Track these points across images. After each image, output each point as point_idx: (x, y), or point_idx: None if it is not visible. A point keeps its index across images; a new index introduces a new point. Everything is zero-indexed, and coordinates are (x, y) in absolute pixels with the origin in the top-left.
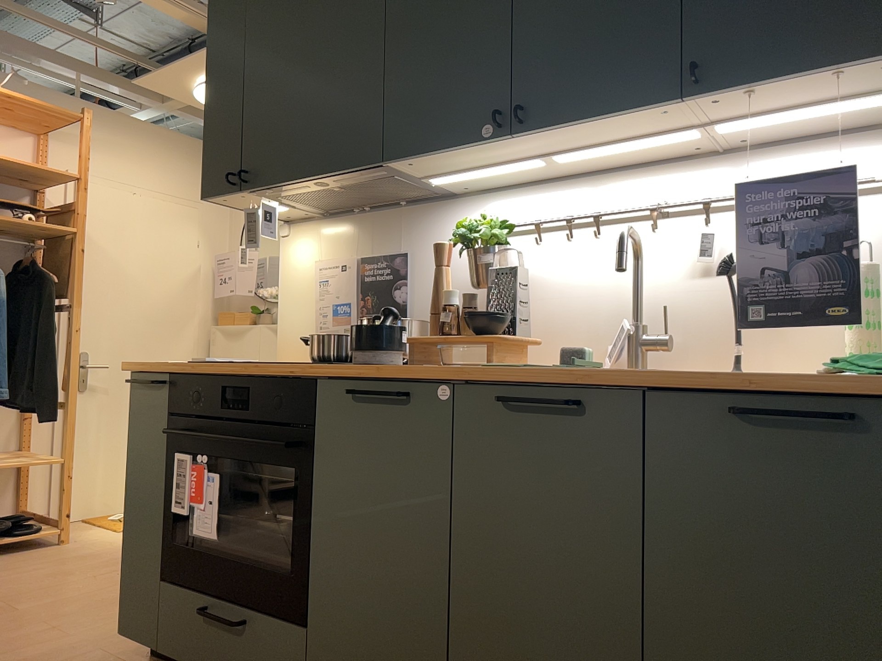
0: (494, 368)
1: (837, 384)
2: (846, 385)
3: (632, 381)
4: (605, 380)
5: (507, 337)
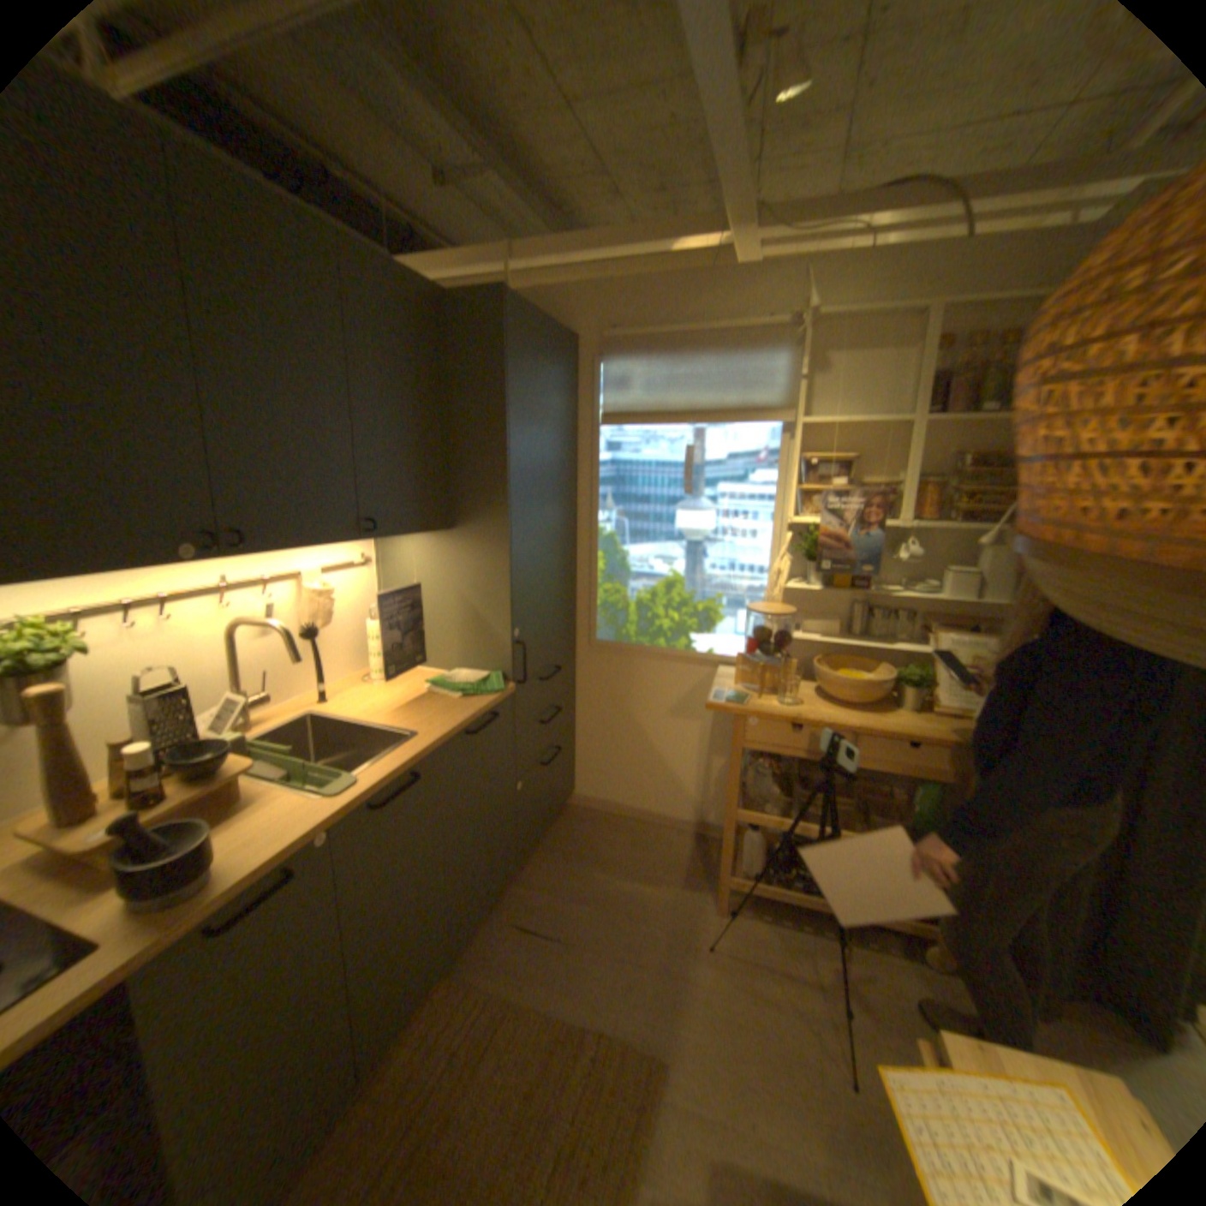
0: (347, 791)
1: (492, 706)
2: (487, 704)
3: (436, 746)
4: (425, 754)
5: (230, 764)
